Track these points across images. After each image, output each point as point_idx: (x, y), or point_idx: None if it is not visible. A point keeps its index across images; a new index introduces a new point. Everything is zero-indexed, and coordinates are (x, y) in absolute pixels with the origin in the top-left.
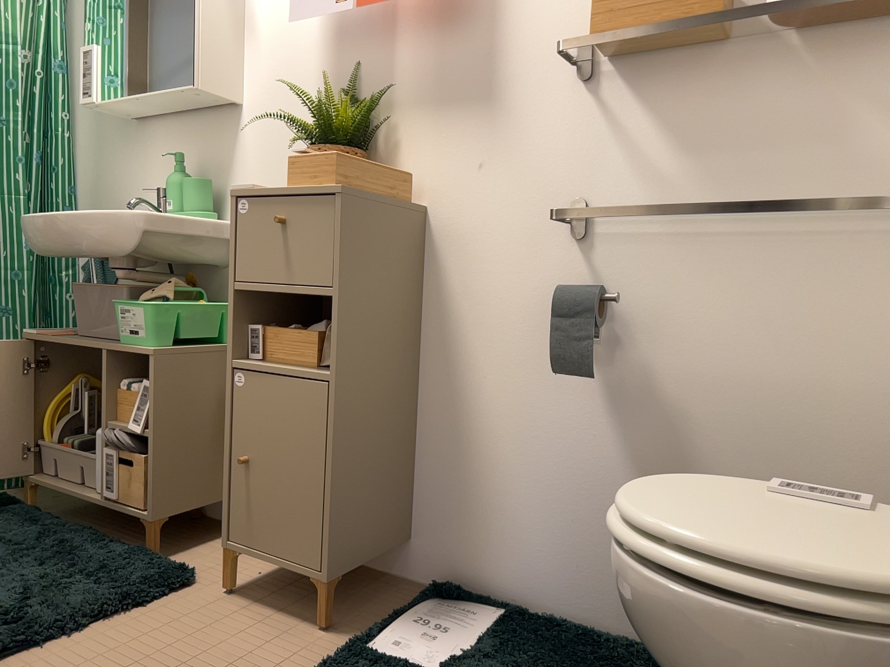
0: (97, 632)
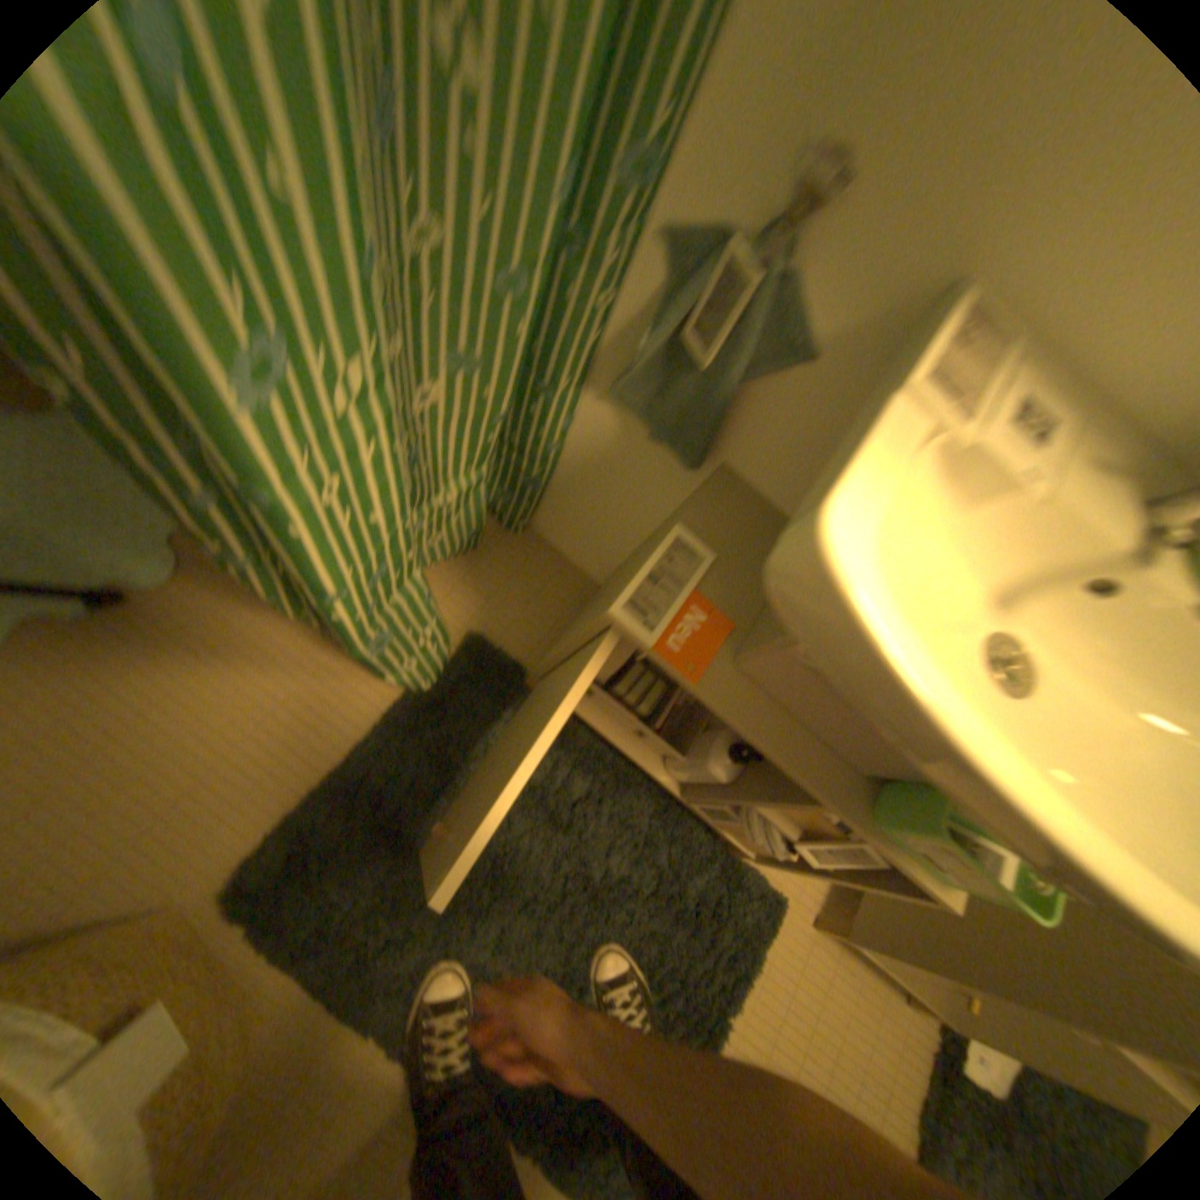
0: (742, 1037)
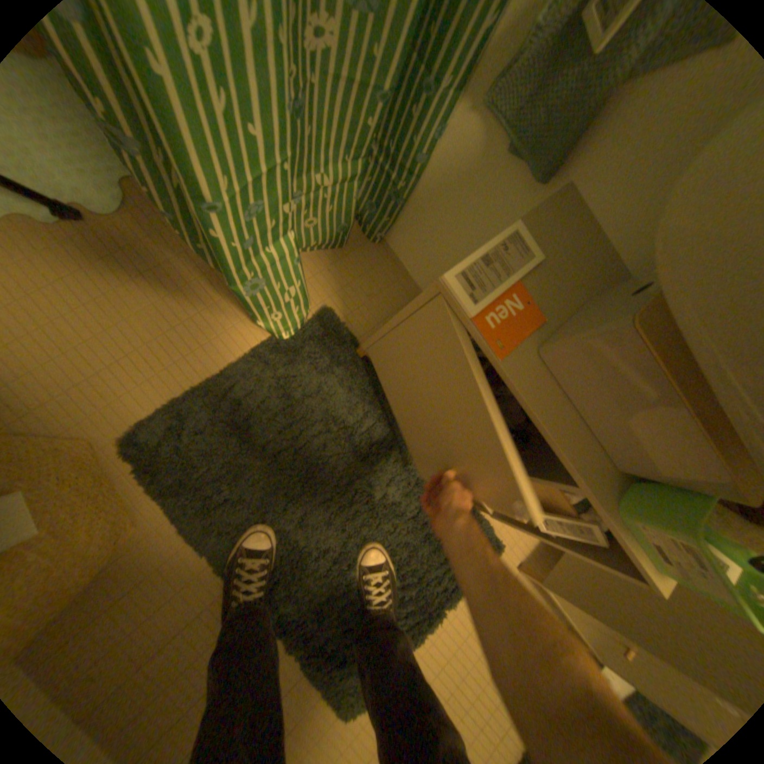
0: (451, 623)
